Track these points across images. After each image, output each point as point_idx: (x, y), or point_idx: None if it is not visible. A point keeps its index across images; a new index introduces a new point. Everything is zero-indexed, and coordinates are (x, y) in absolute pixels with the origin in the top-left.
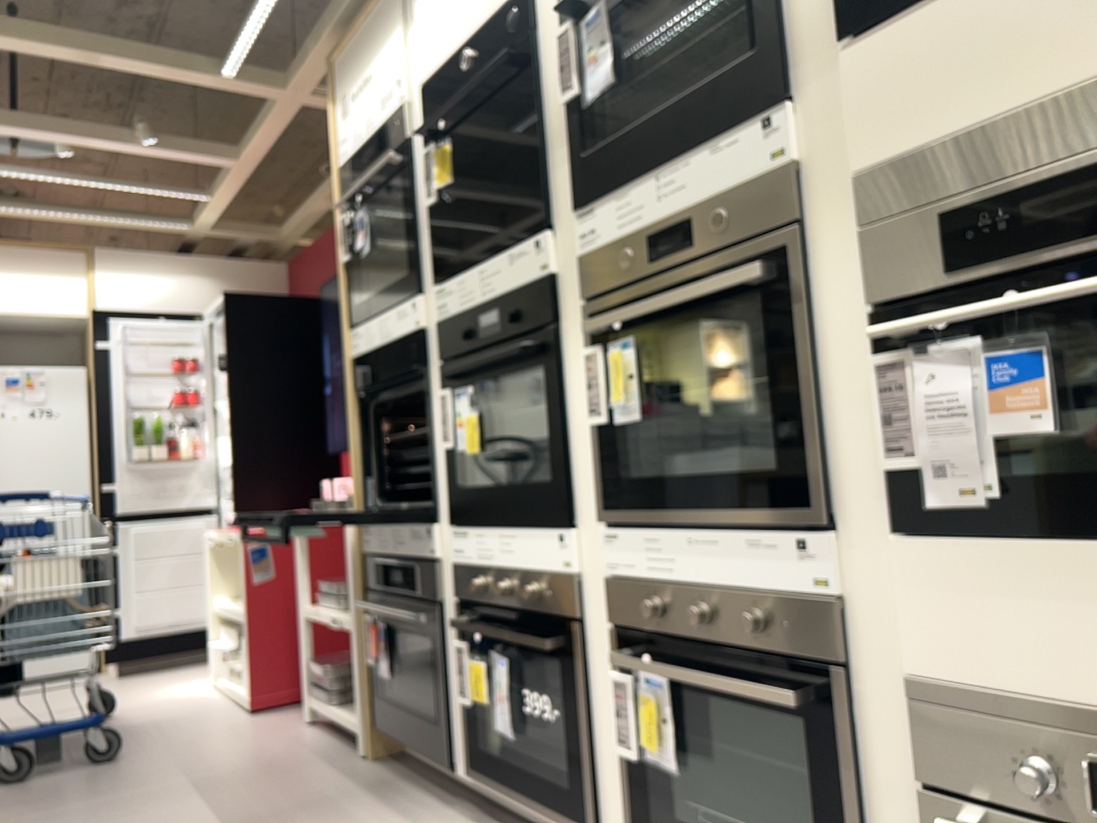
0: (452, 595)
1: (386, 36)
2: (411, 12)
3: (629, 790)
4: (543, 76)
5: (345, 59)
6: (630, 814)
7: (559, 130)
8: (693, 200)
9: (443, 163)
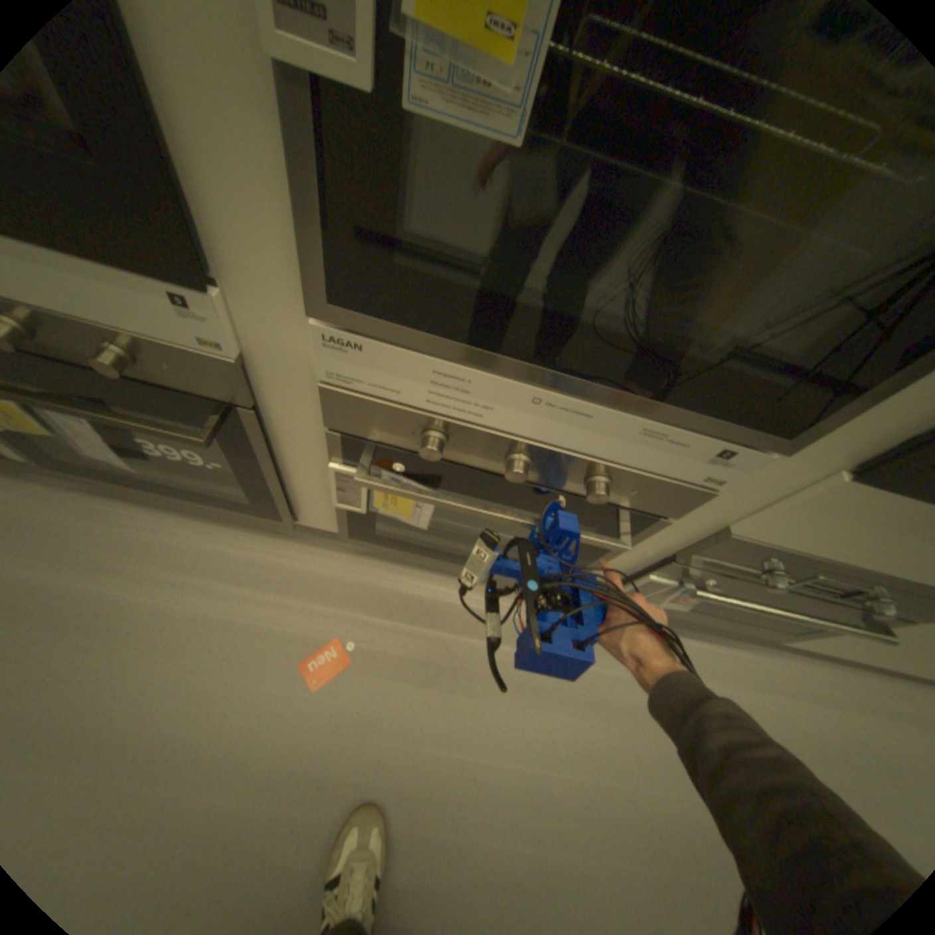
0: None
1: None
2: None
3: (338, 508)
4: None
5: None
6: (339, 517)
7: None
8: None
9: None
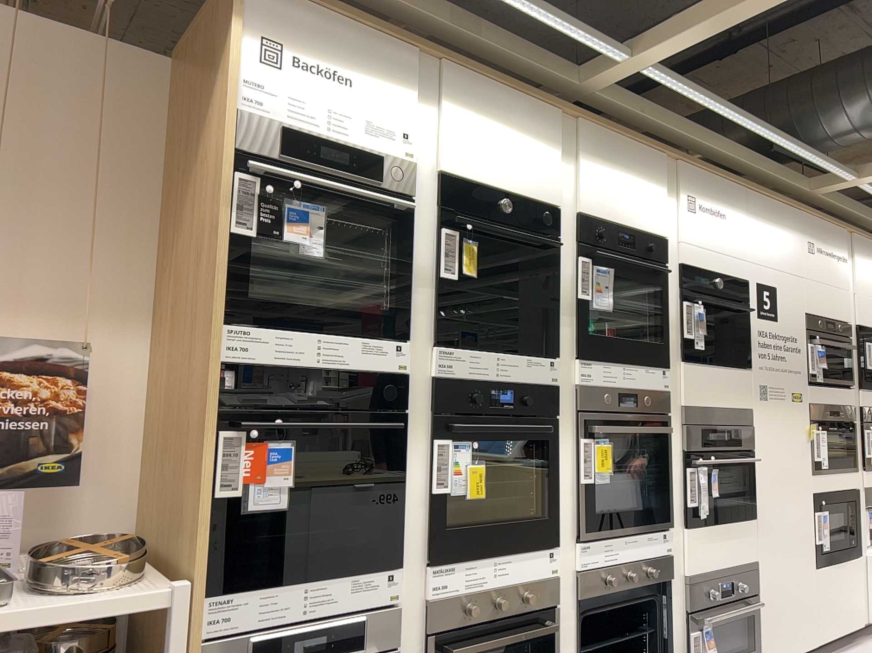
0: (409, 633)
1: (394, 79)
2: (430, 96)
3: None
4: (560, 267)
5: (290, 8)
6: None
7: (567, 306)
8: (637, 387)
9: (476, 260)
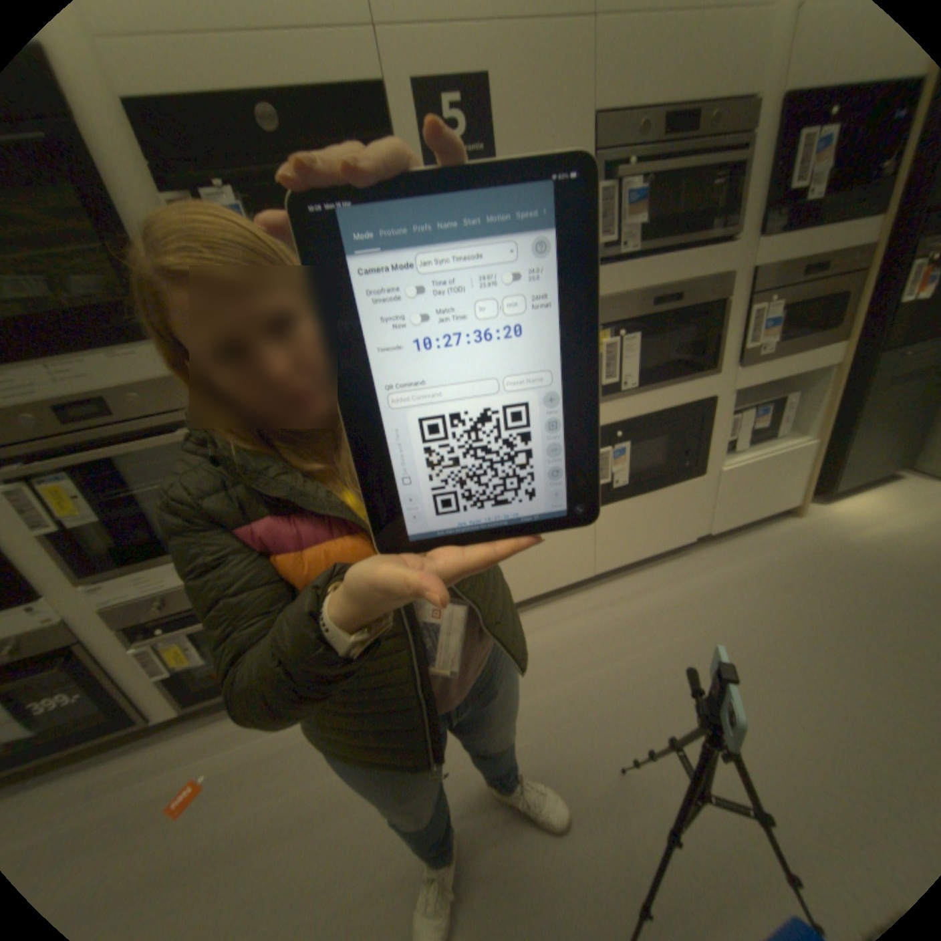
0: None
1: None
2: None
3: (161, 690)
4: None
5: None
6: (167, 698)
7: None
8: (99, 387)
9: None
